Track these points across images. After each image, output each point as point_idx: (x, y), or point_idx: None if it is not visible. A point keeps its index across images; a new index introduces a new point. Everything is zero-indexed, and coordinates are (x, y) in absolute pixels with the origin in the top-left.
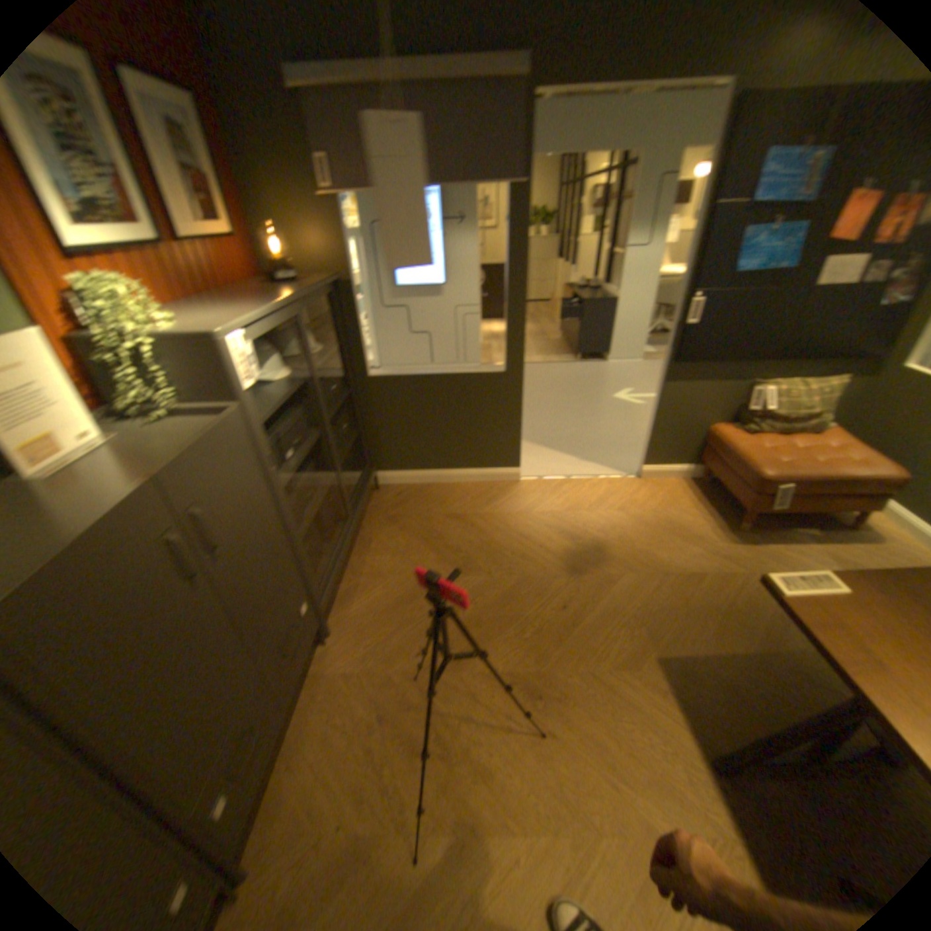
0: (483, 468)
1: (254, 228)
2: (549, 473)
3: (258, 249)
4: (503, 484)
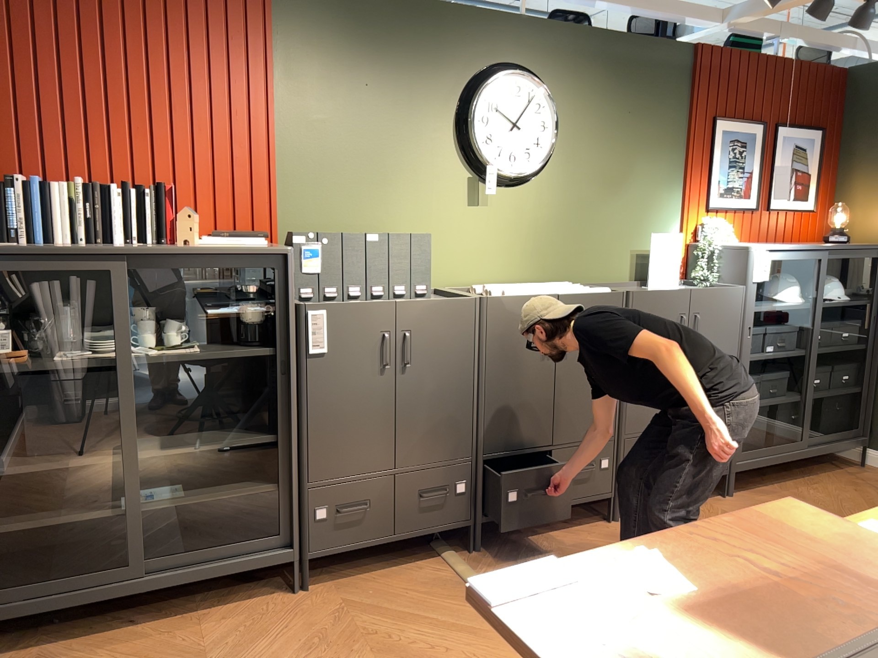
0: None
1: (834, 210)
2: None
3: (830, 224)
4: None
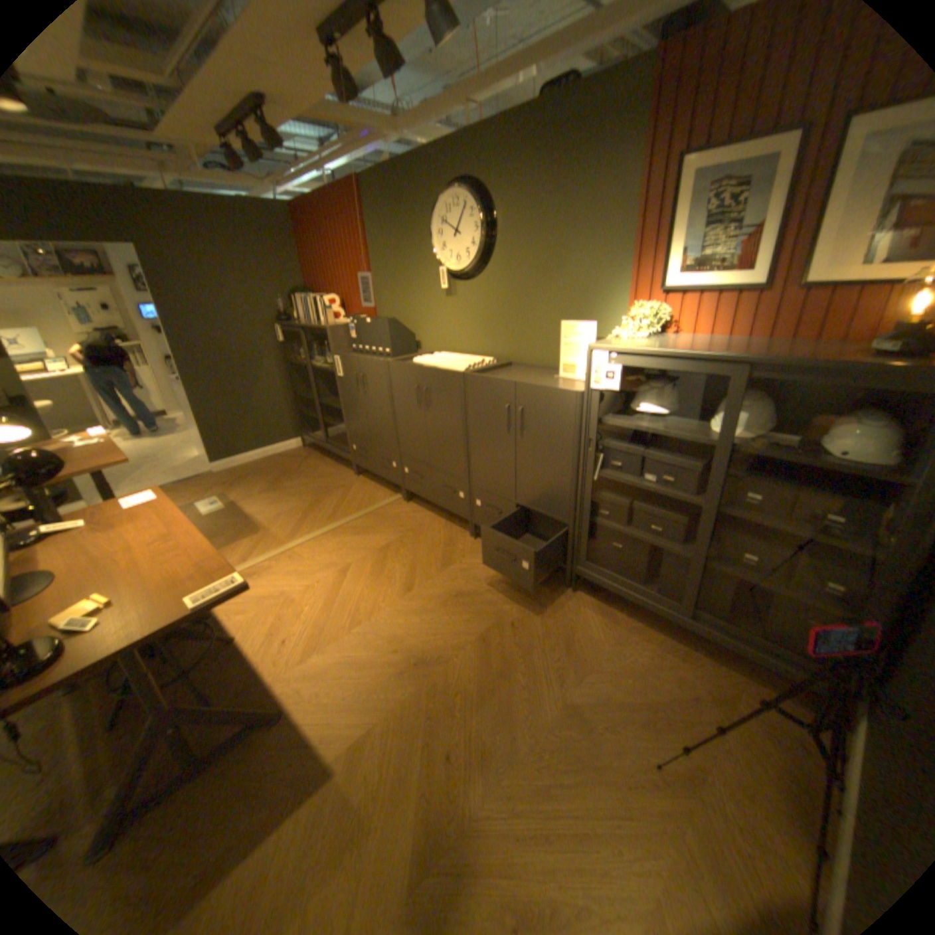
0: None
1: None
2: None
3: None
4: None
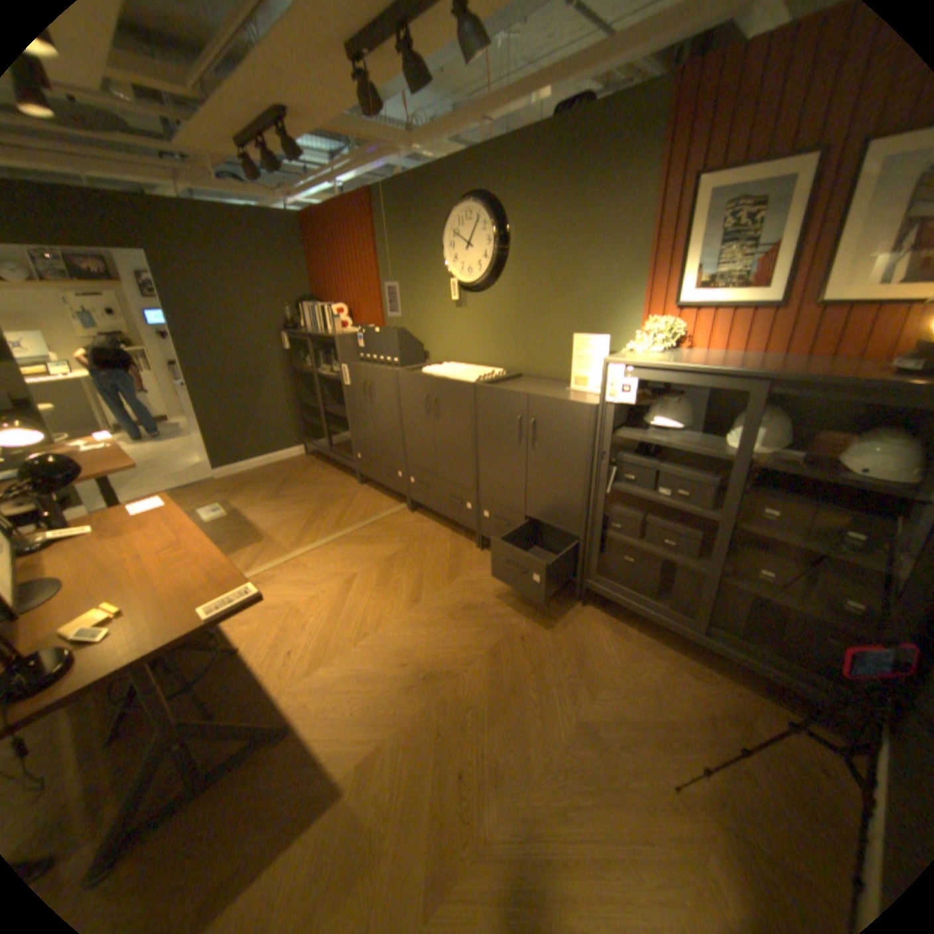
0: None
1: None
2: None
3: None
4: None
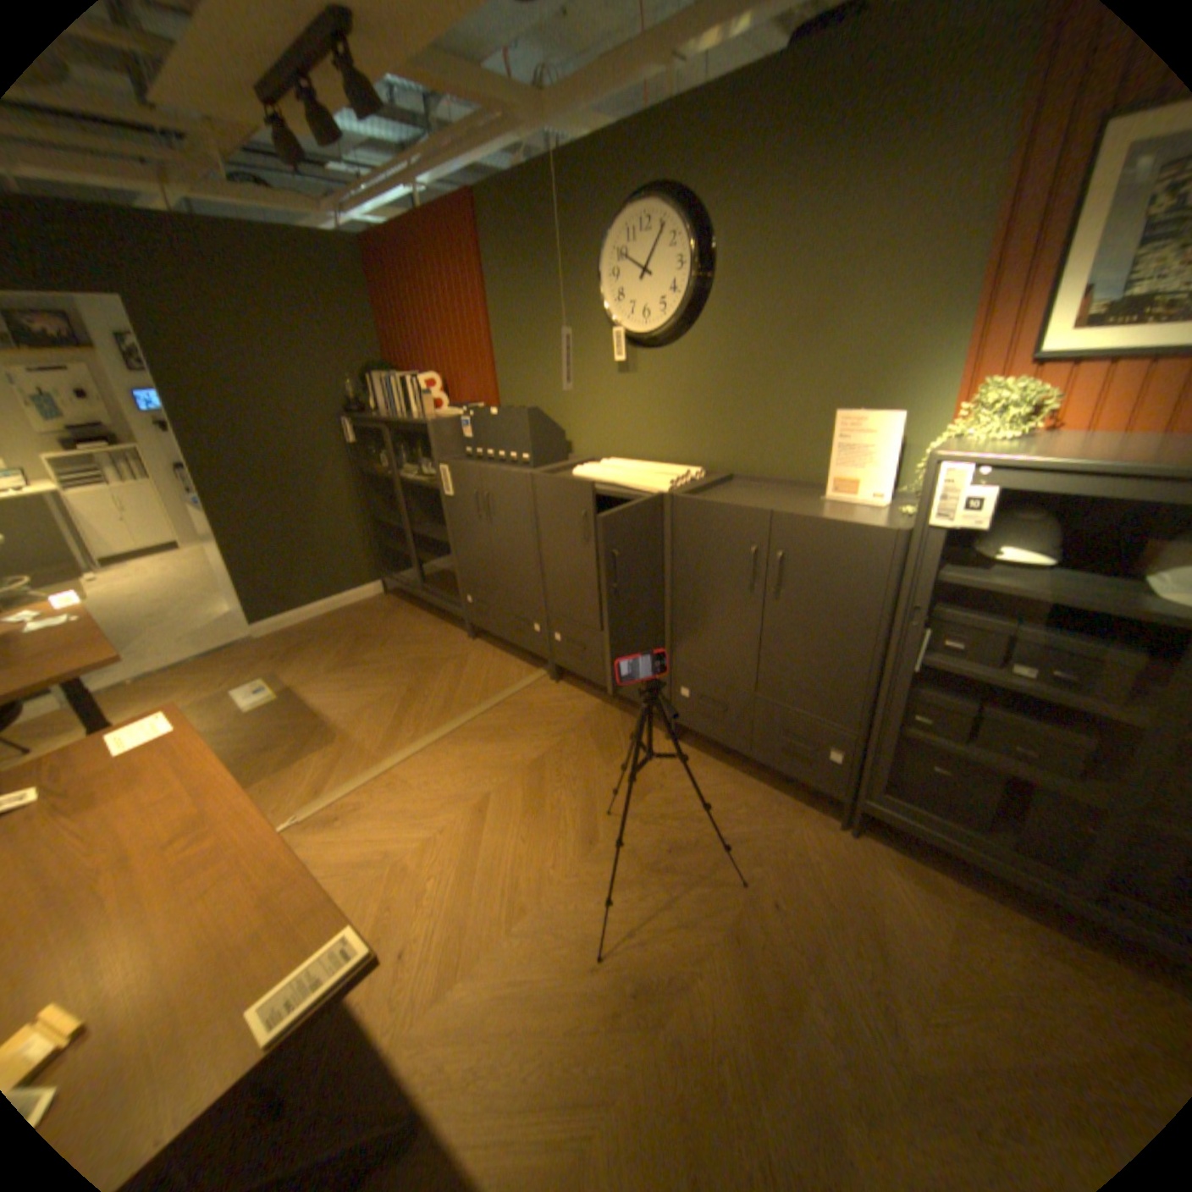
0: None
1: None
2: None
3: None
4: None
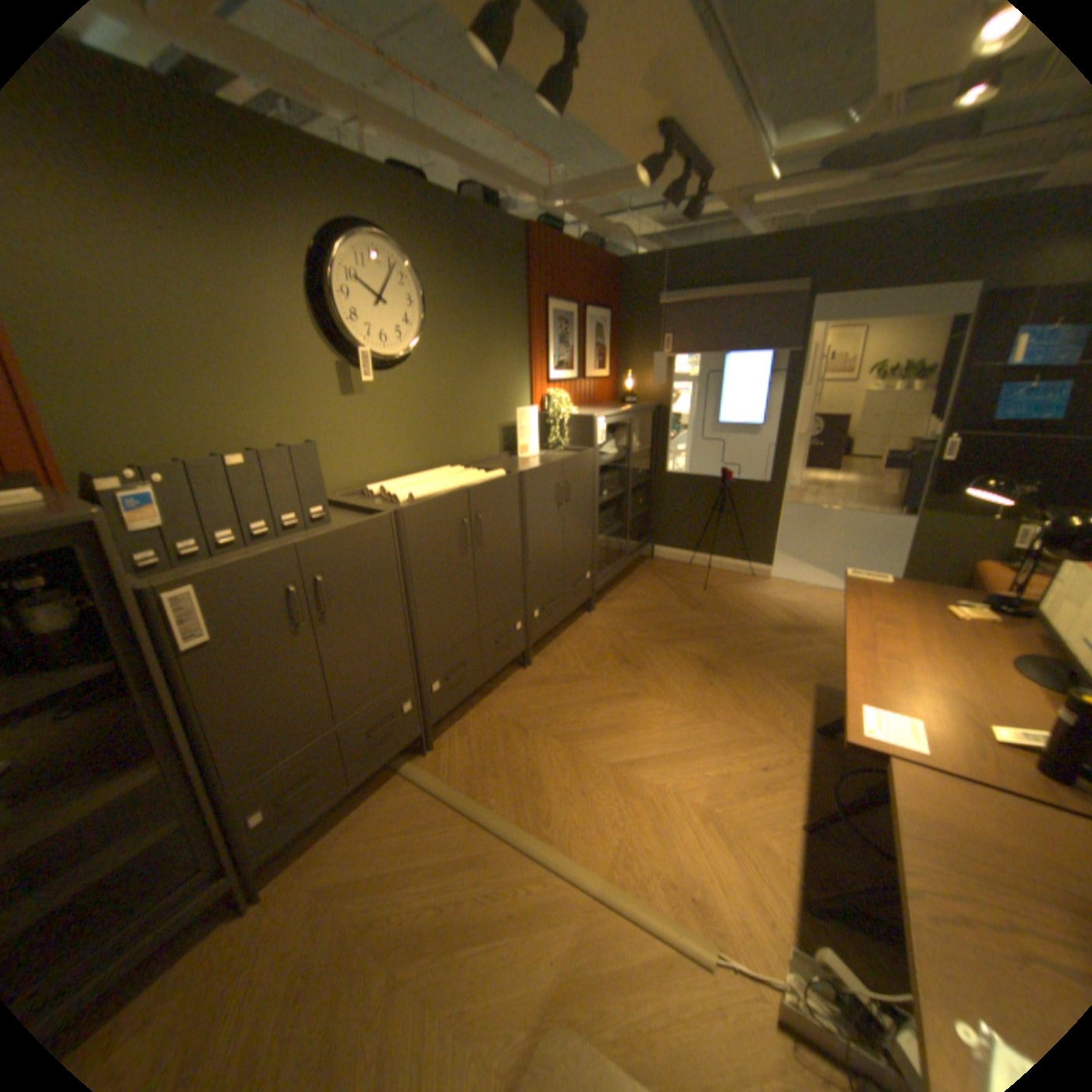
0: (739, 561)
1: (619, 376)
2: (801, 582)
3: (618, 387)
4: (754, 578)
